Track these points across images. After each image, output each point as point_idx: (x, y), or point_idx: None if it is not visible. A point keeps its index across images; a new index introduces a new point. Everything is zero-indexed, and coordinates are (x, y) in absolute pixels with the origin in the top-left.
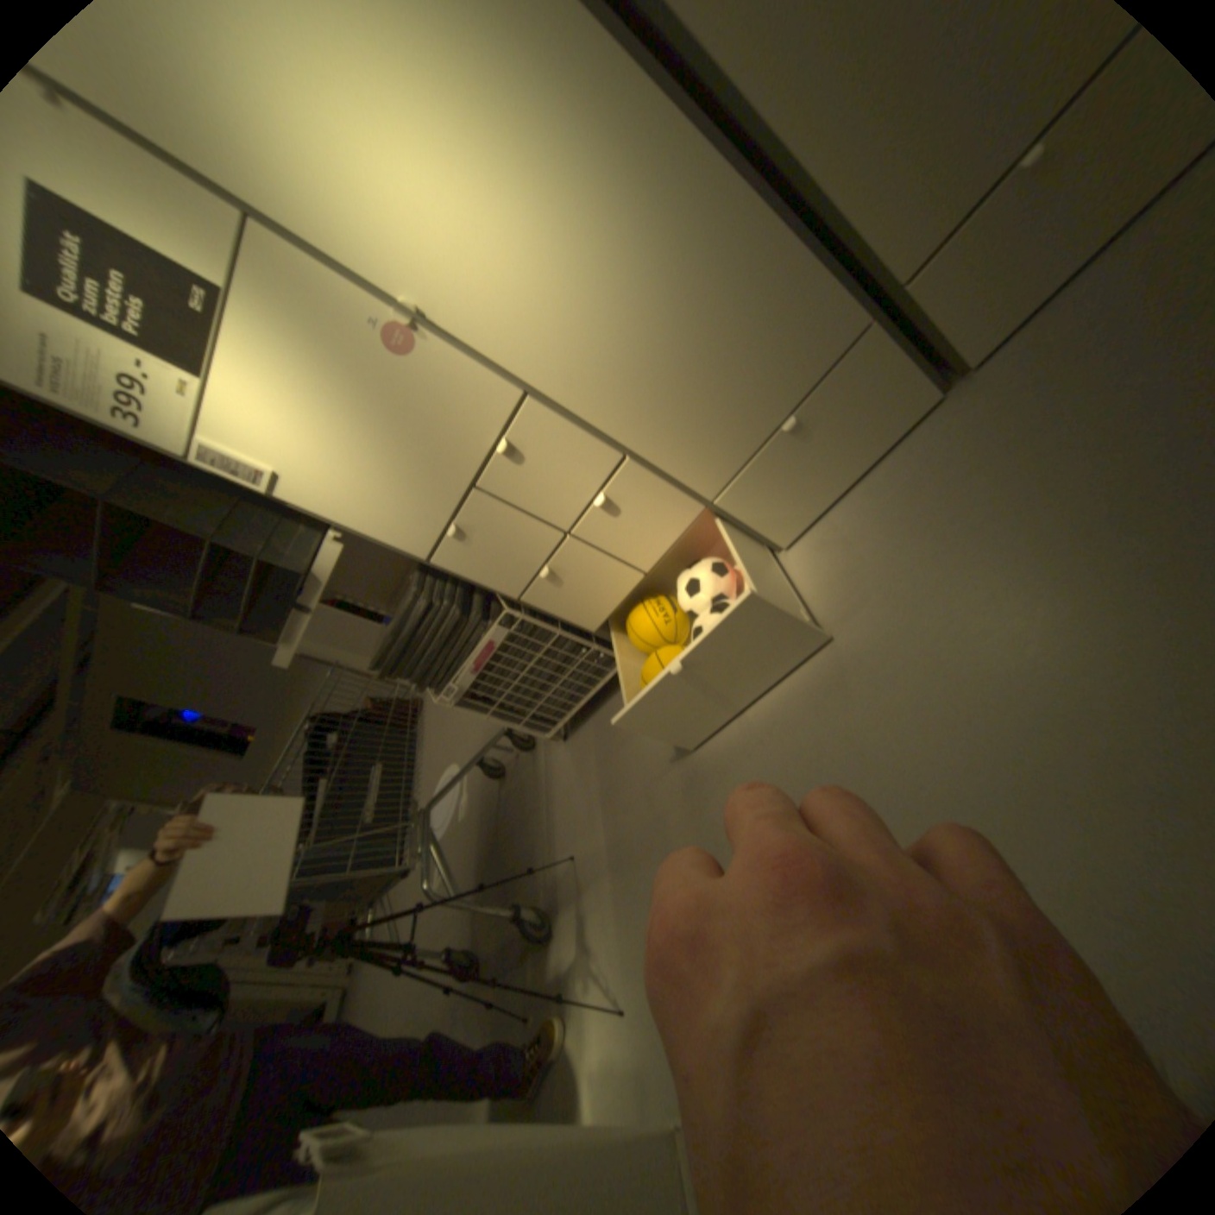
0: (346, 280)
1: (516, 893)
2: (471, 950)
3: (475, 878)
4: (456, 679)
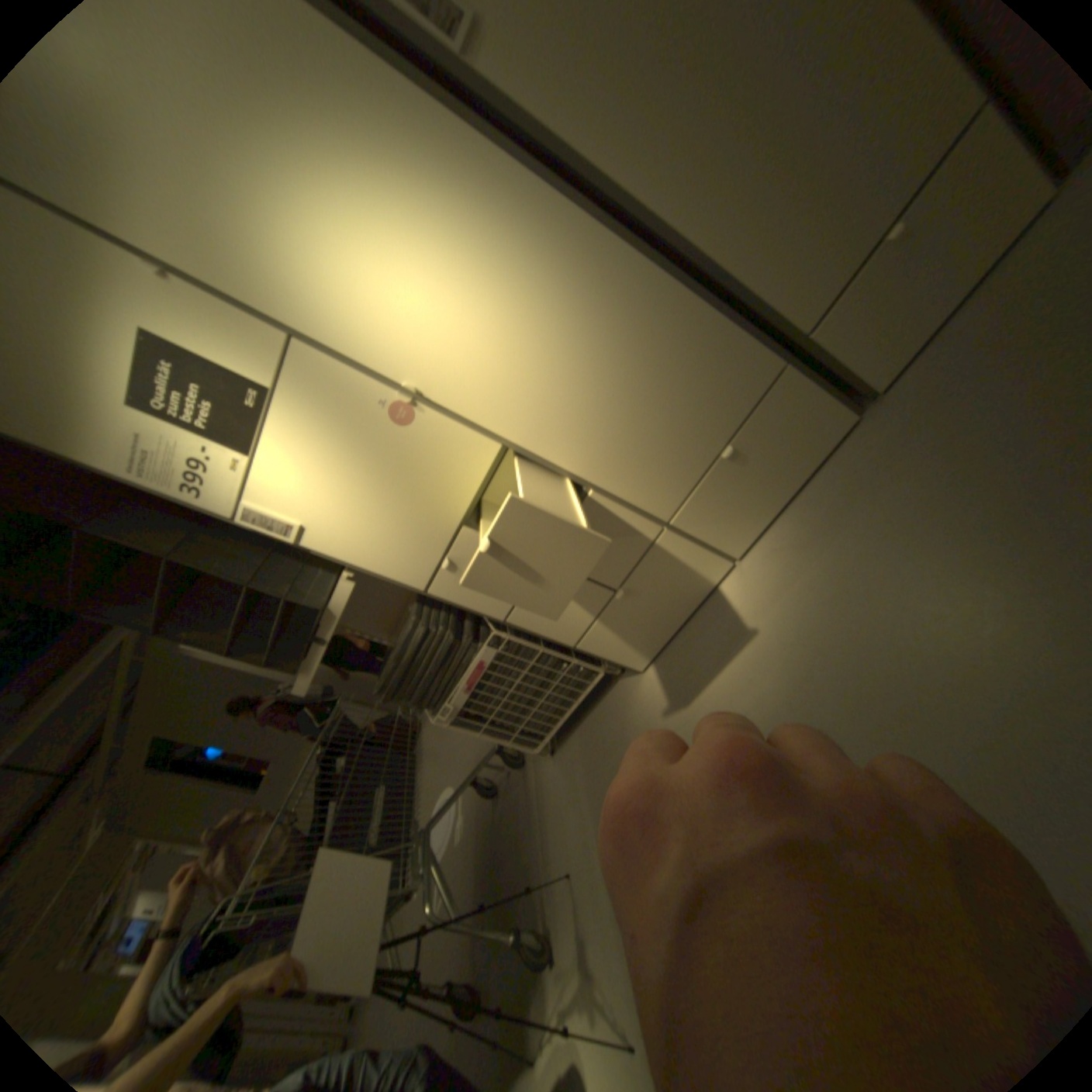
0: (363, 375)
1: (514, 919)
2: (471, 986)
3: (473, 905)
4: (451, 699)
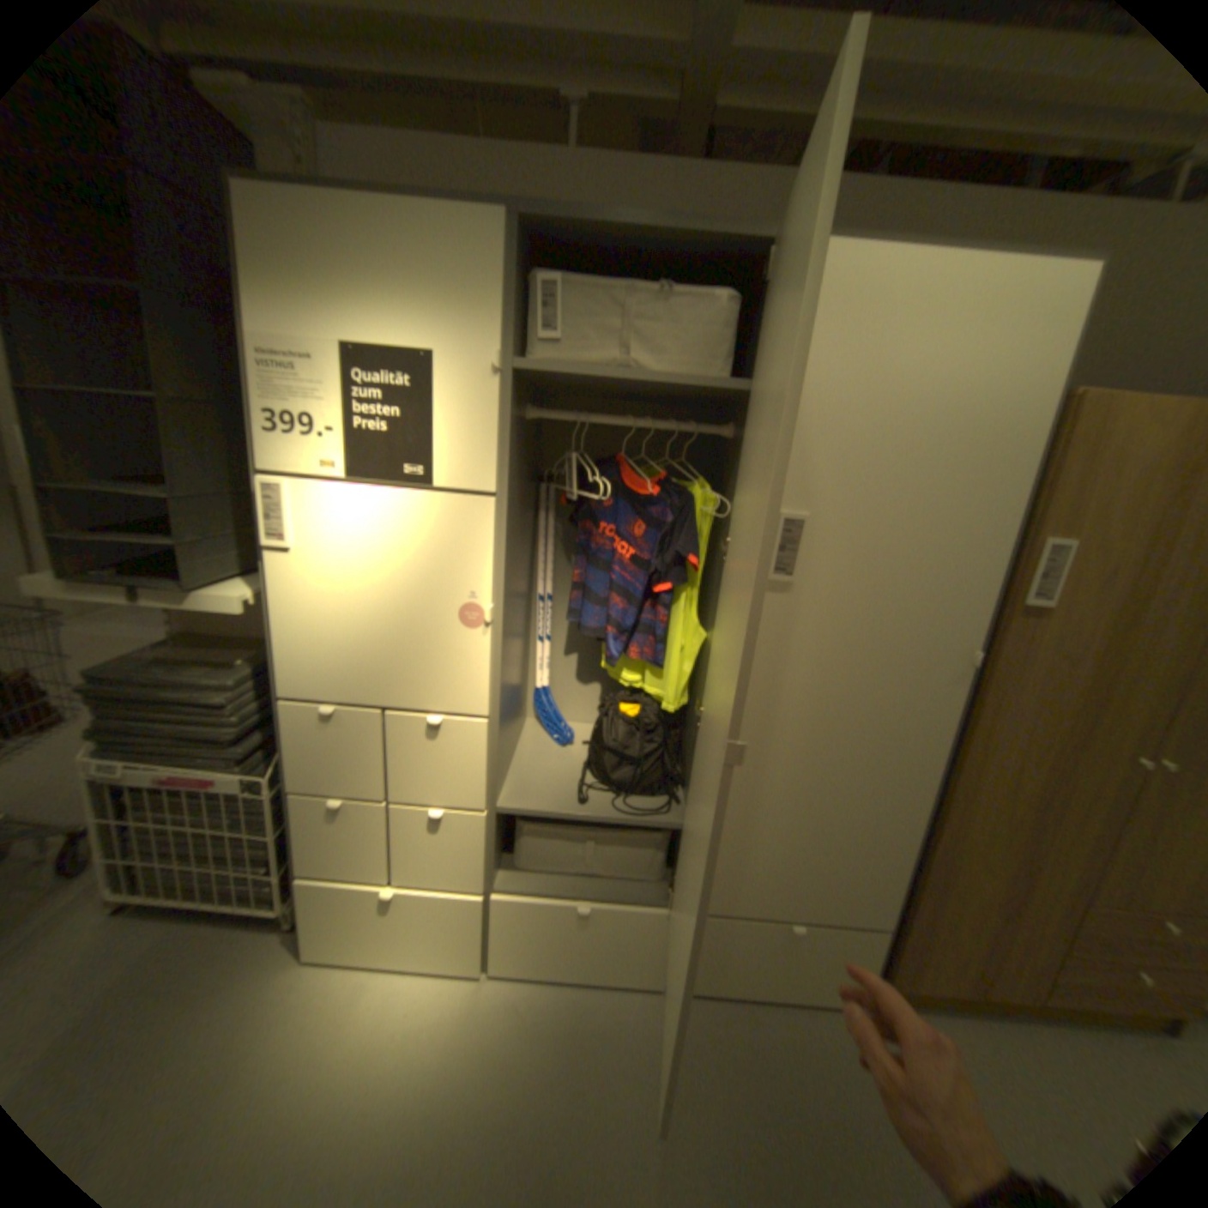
0: (492, 569)
1: None
2: None
3: None
4: (135, 764)
